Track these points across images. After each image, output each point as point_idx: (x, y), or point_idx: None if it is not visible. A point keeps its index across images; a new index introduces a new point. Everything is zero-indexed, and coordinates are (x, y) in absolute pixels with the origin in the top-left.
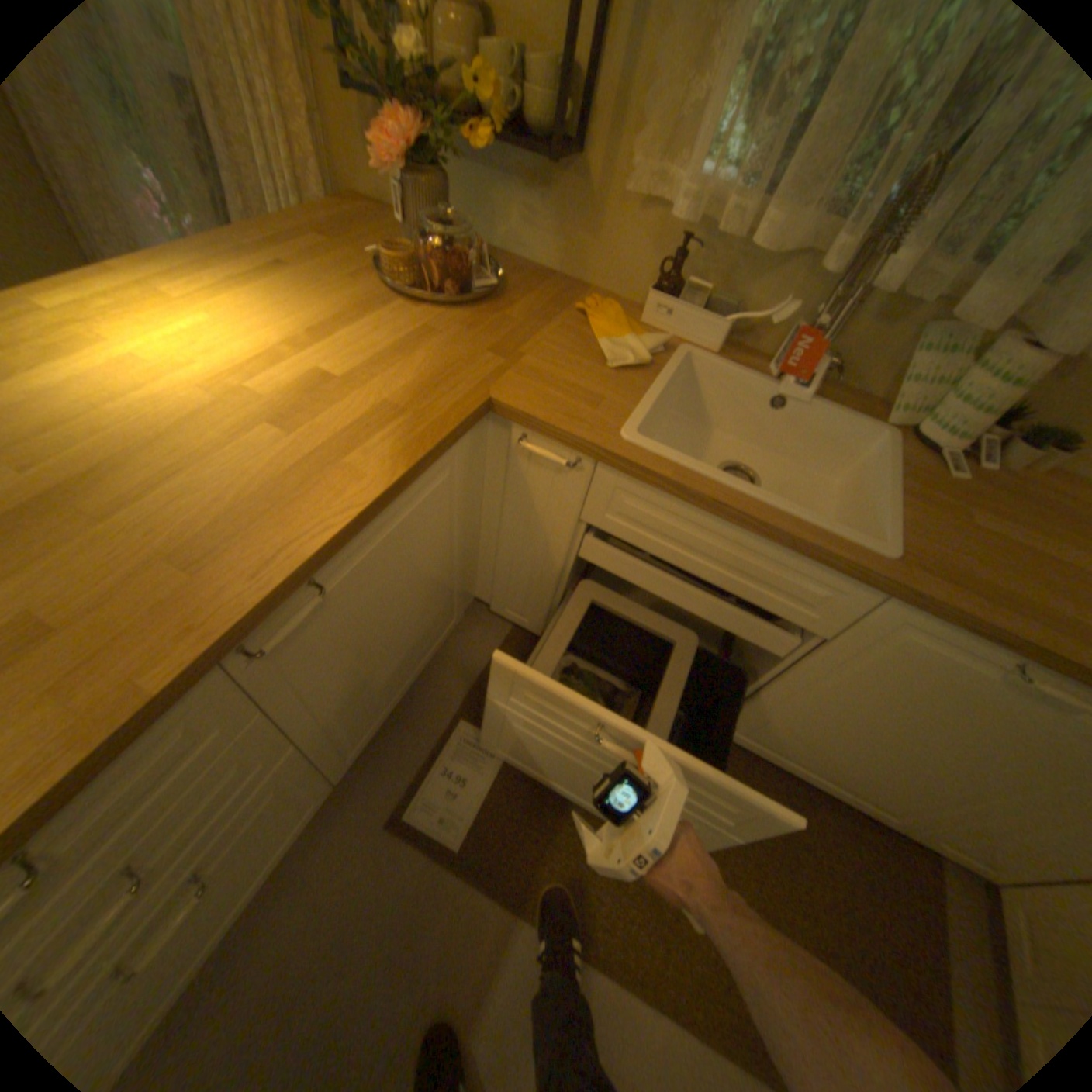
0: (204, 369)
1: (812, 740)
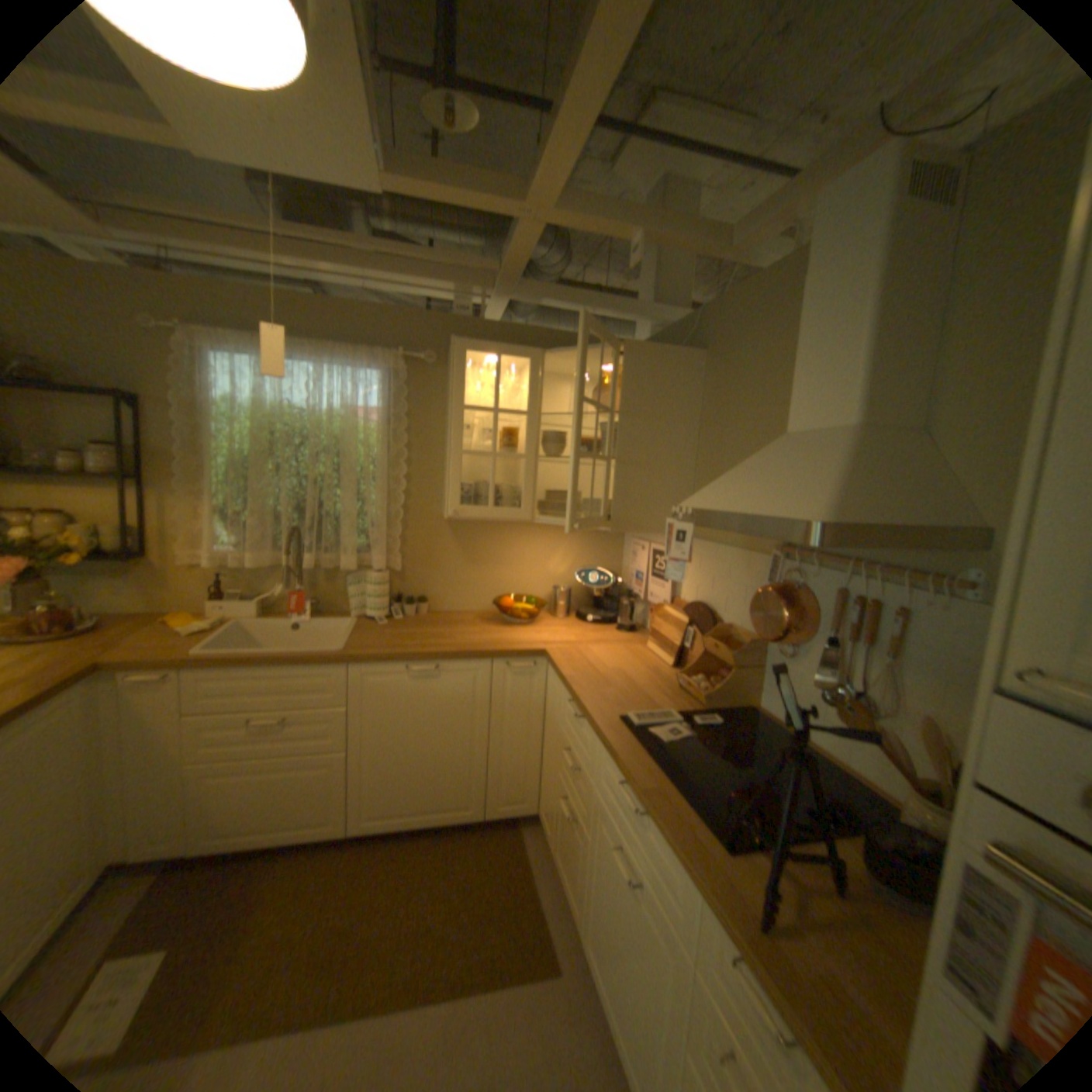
0: None
1: (391, 785)
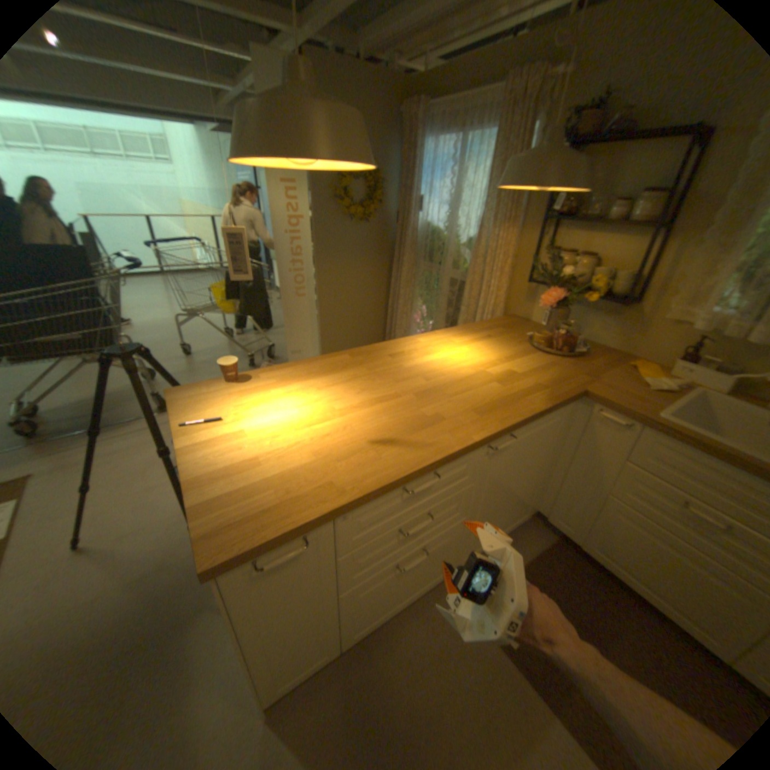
0: (471, 364)
1: None
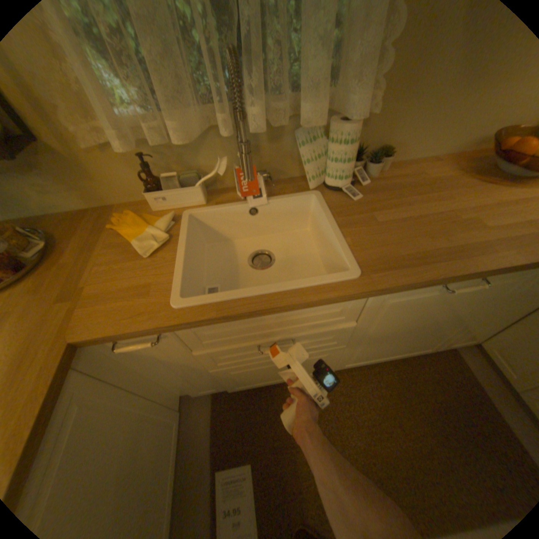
0: None
1: (378, 351)
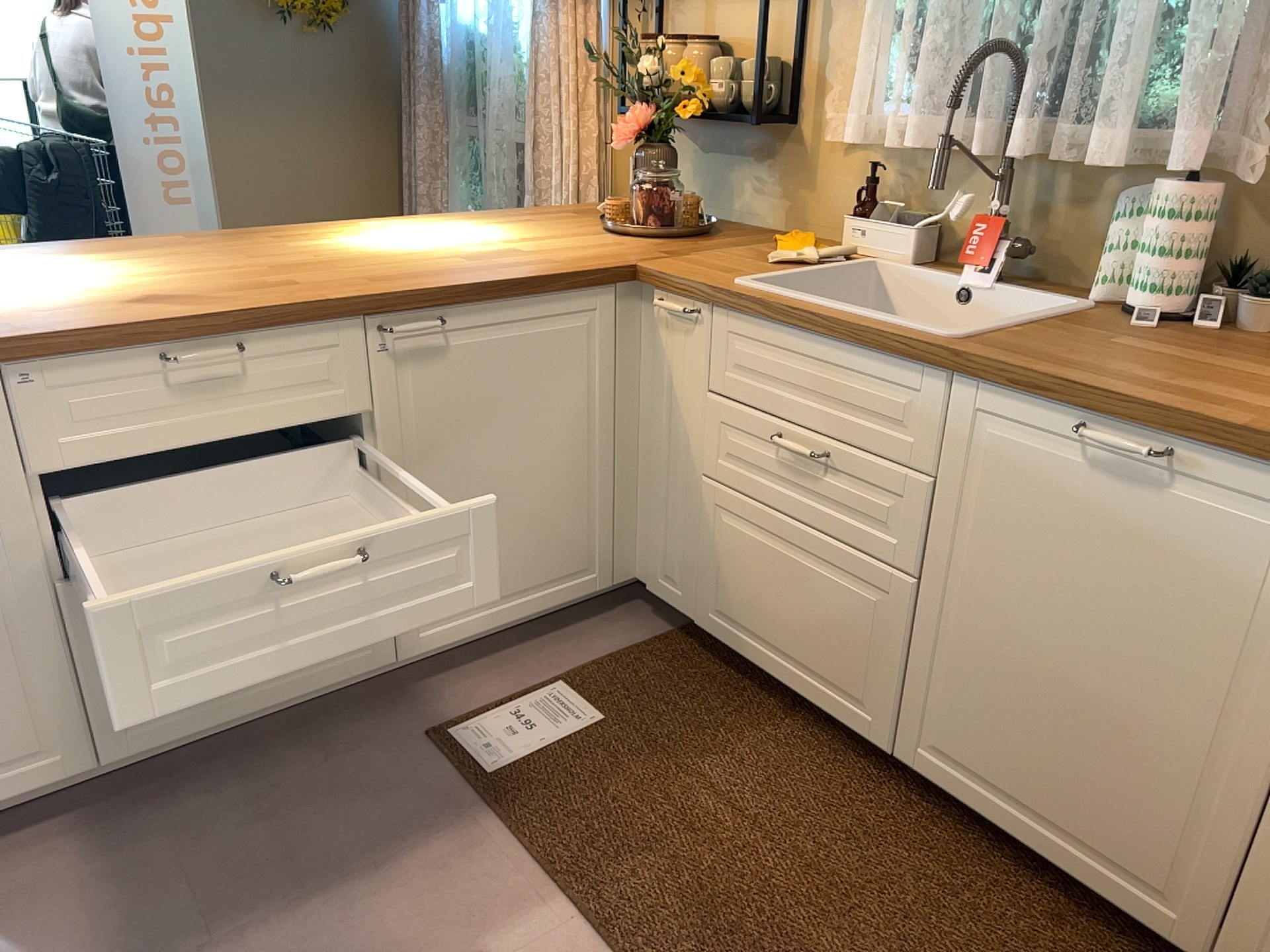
0: (439, 244)
1: (991, 708)
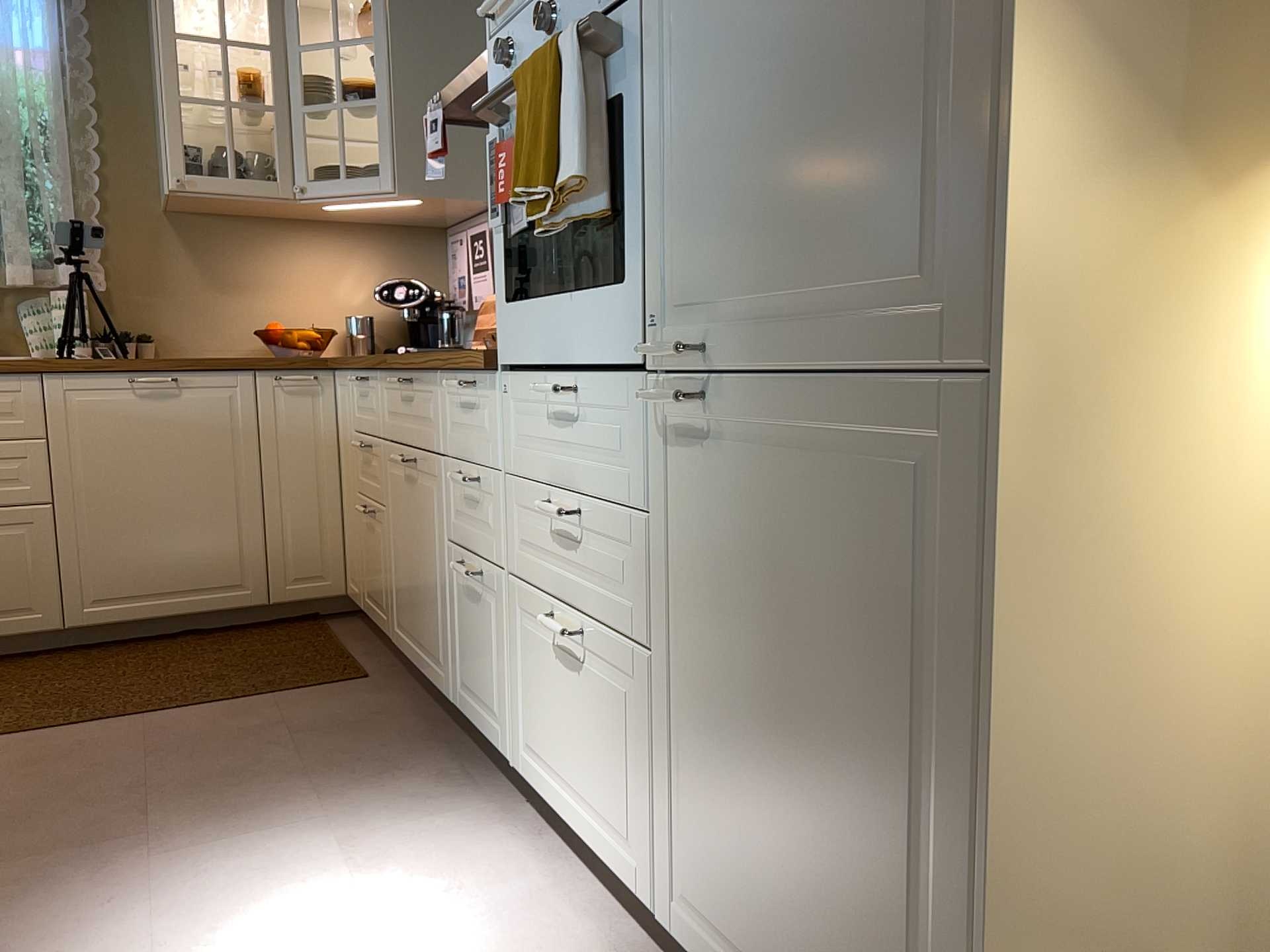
0: None
1: (124, 552)
